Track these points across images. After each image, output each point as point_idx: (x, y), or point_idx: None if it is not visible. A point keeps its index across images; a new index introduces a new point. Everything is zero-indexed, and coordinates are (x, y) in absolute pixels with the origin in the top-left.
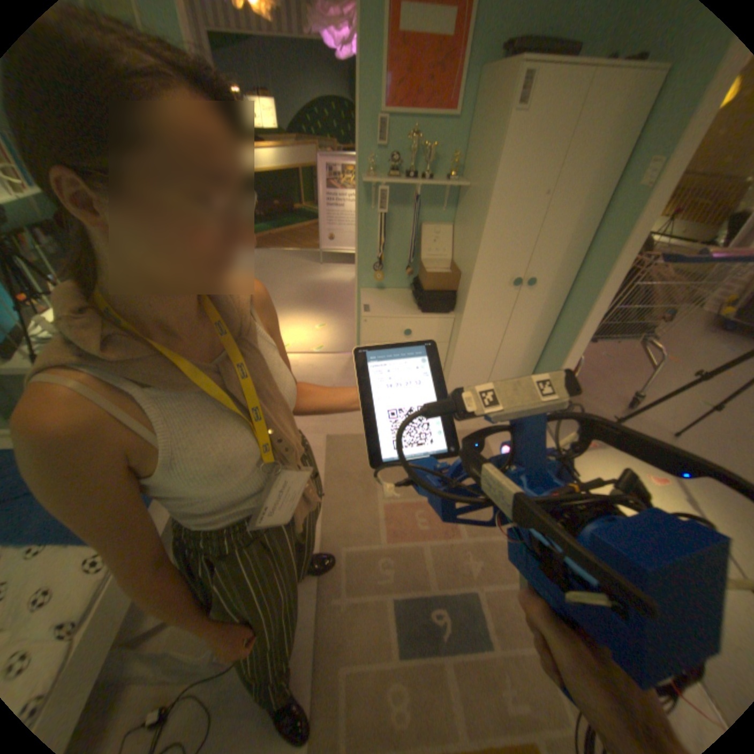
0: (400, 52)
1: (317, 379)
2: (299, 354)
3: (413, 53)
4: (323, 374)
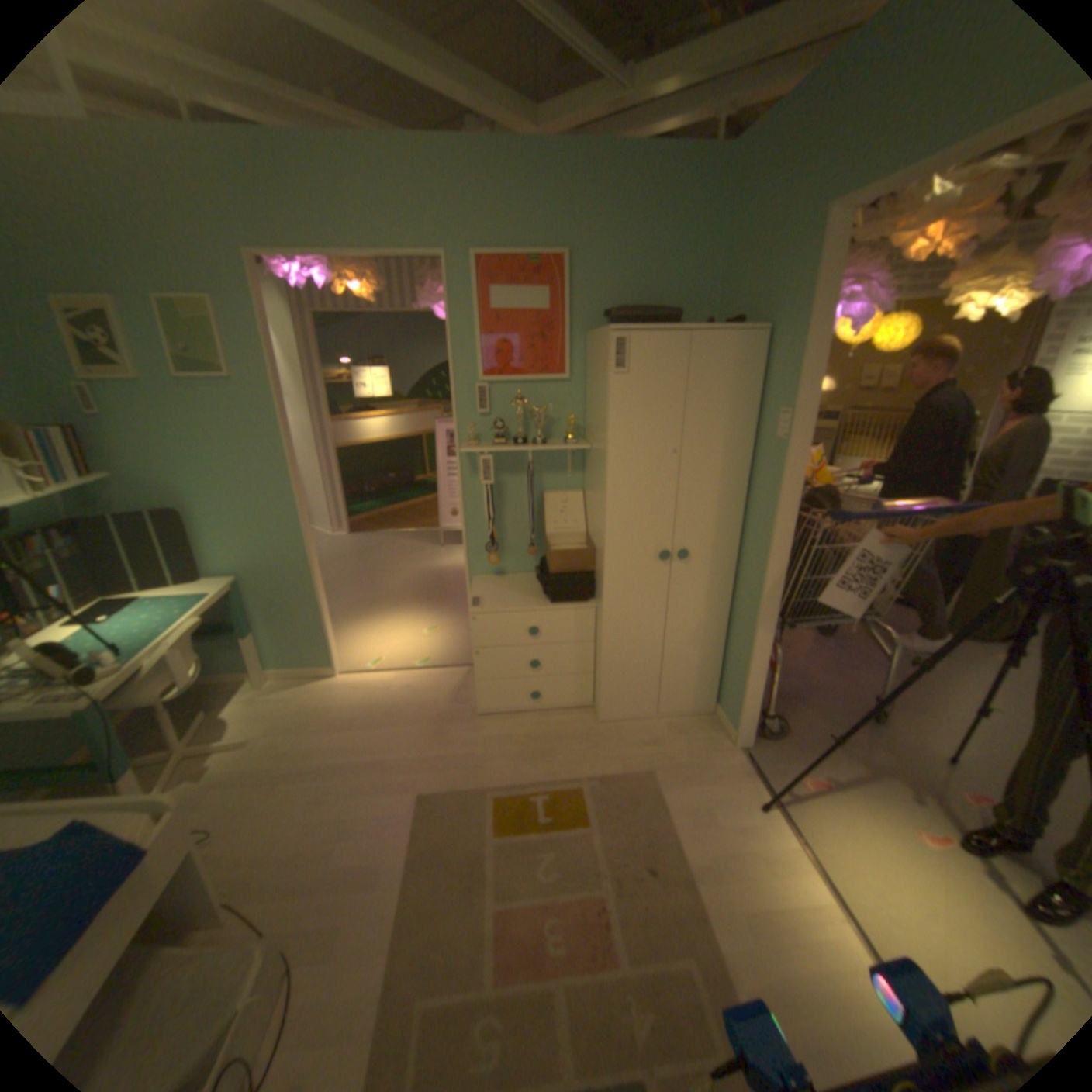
0: (493, 327)
1: (414, 708)
2: (393, 672)
3: (507, 327)
4: (424, 700)
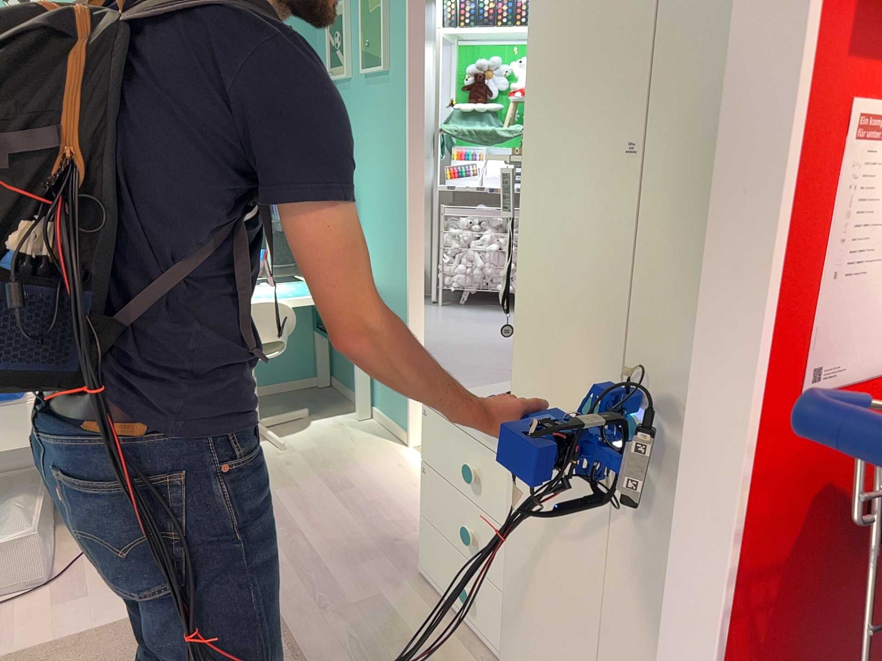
0: None
1: (398, 518)
2: None
3: None
4: (418, 519)
